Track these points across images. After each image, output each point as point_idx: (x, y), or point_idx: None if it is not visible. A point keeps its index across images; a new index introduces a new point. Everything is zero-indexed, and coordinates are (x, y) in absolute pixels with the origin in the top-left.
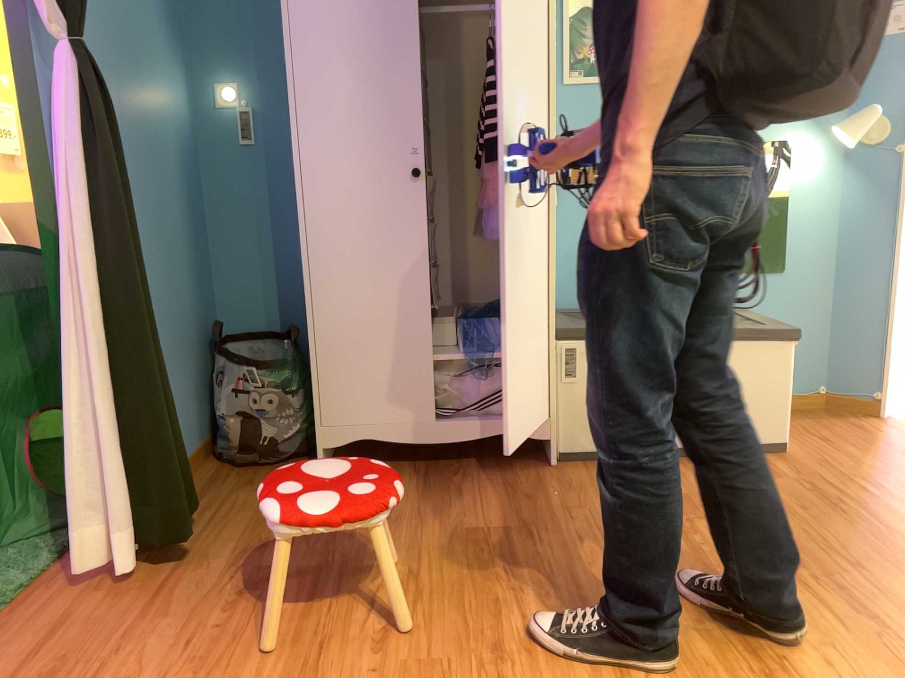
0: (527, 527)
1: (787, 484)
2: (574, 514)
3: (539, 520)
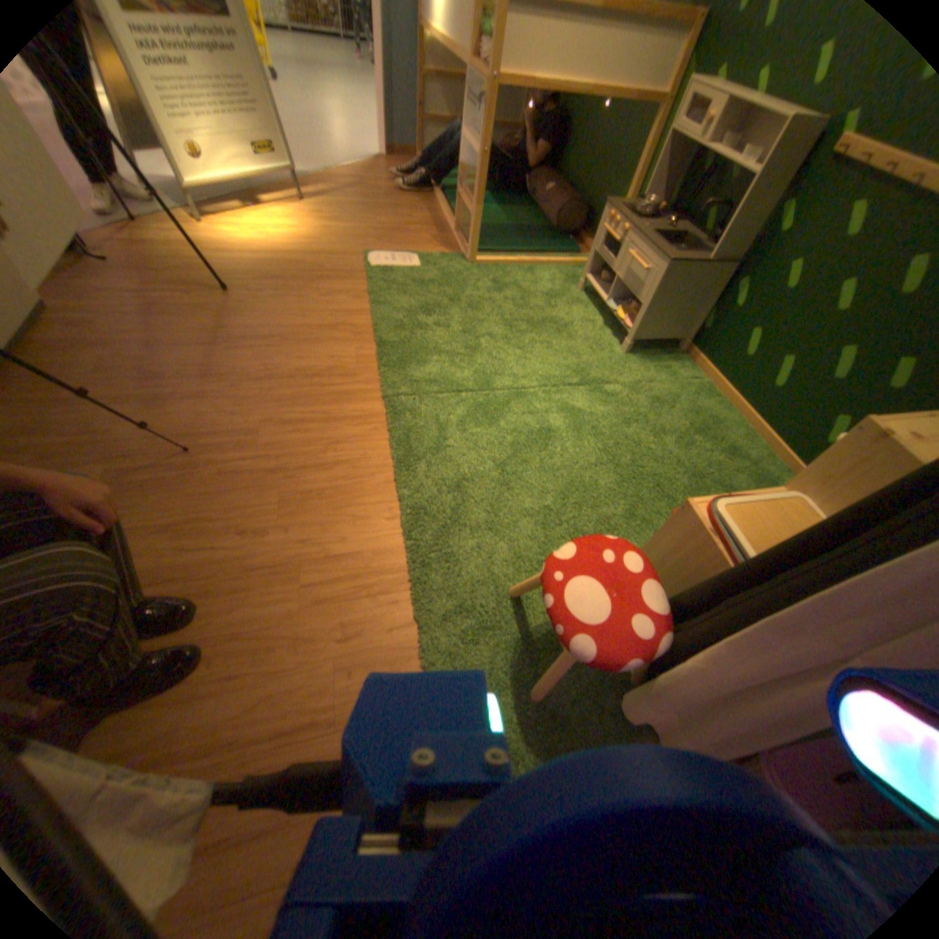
0: (104, 457)
1: (104, 321)
2: (95, 428)
3: (96, 449)
